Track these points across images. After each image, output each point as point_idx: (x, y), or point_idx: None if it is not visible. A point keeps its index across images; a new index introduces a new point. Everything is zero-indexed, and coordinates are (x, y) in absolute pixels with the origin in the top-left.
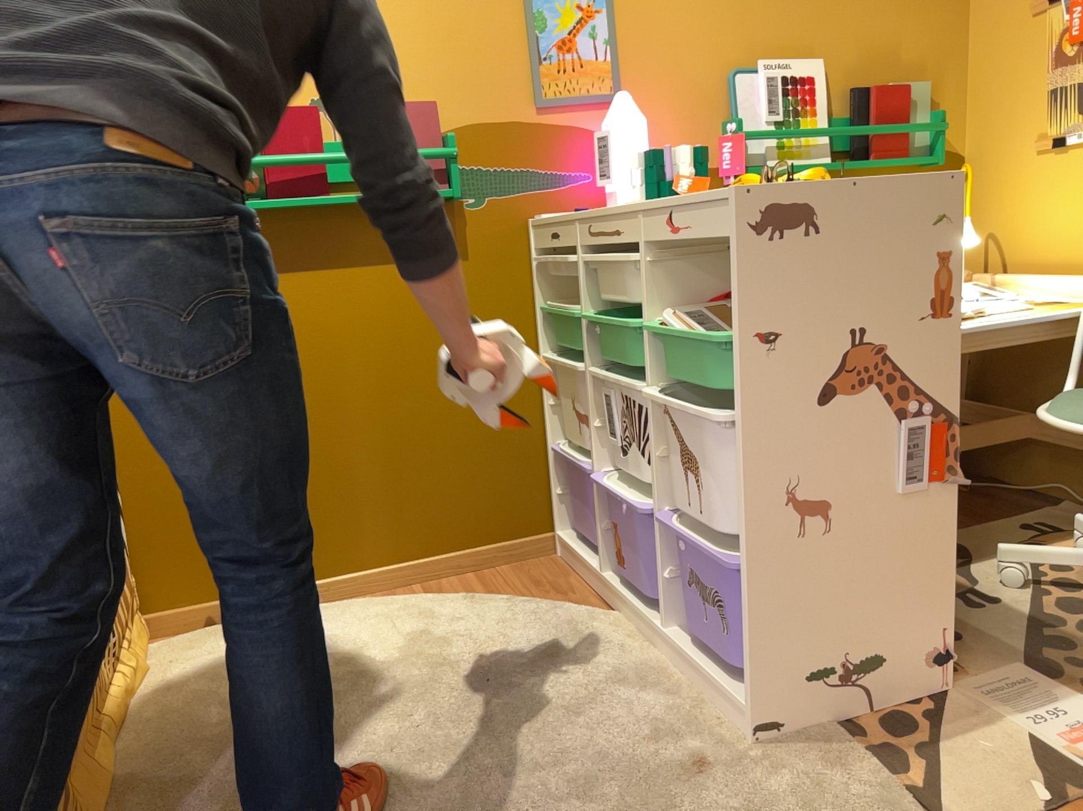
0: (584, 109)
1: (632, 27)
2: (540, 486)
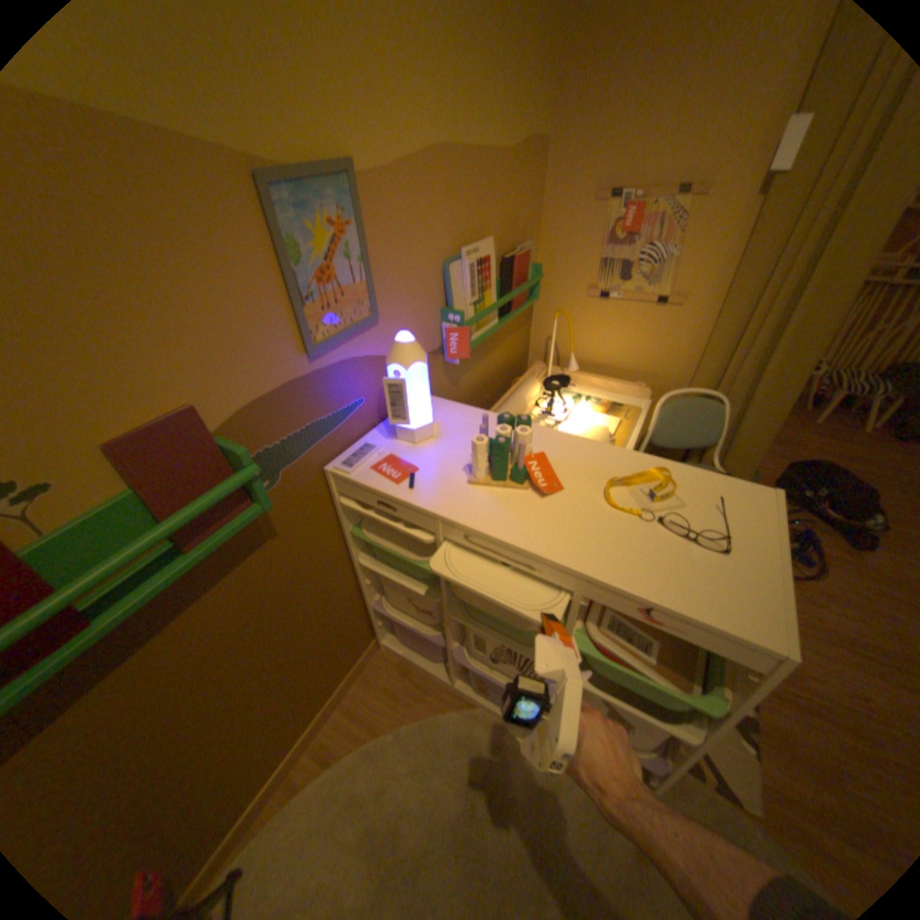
0: (350, 338)
1: (378, 232)
2: (363, 625)
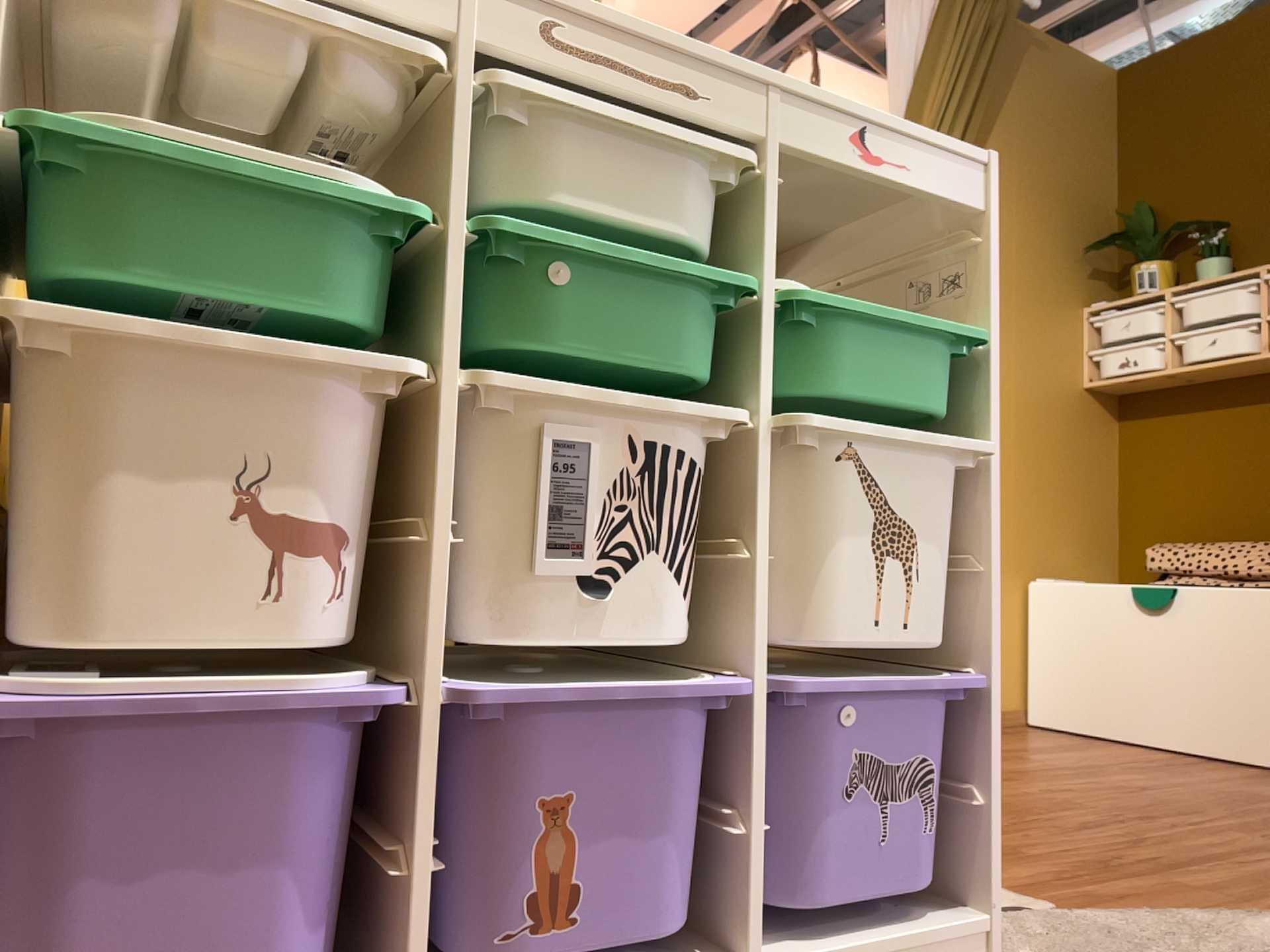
0: None
1: None
2: None
